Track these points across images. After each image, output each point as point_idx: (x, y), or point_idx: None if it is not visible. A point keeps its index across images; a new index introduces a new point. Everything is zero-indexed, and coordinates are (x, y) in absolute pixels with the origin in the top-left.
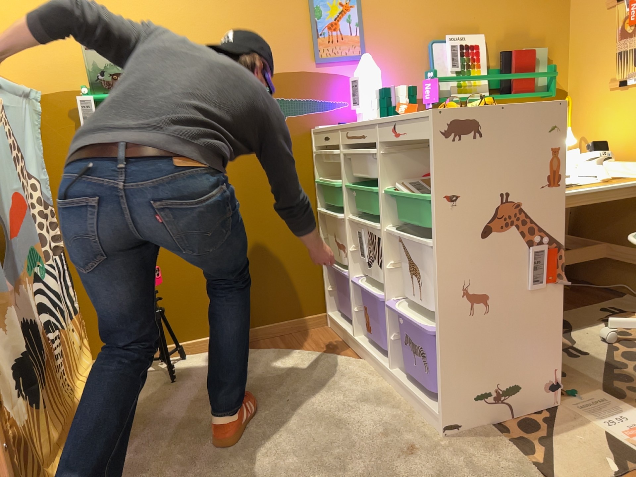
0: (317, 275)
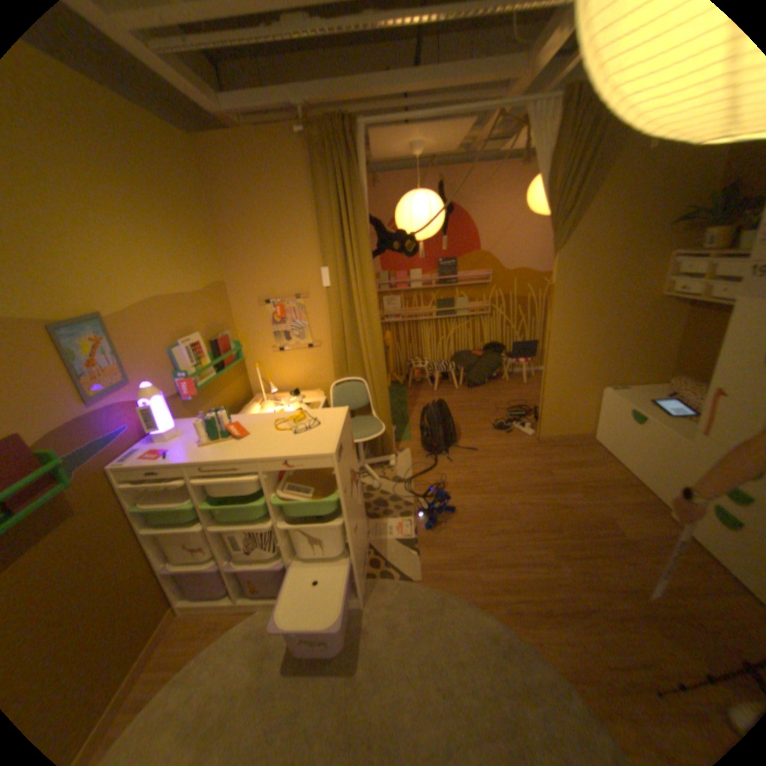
0: (153, 587)
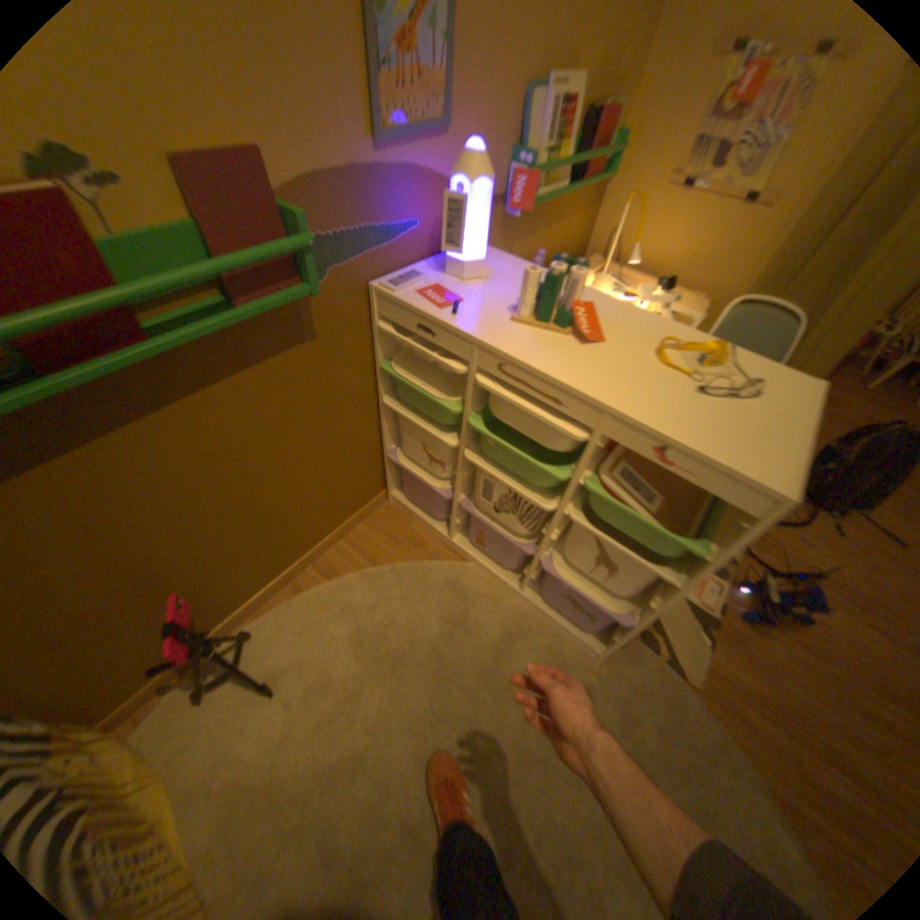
0: (376, 463)
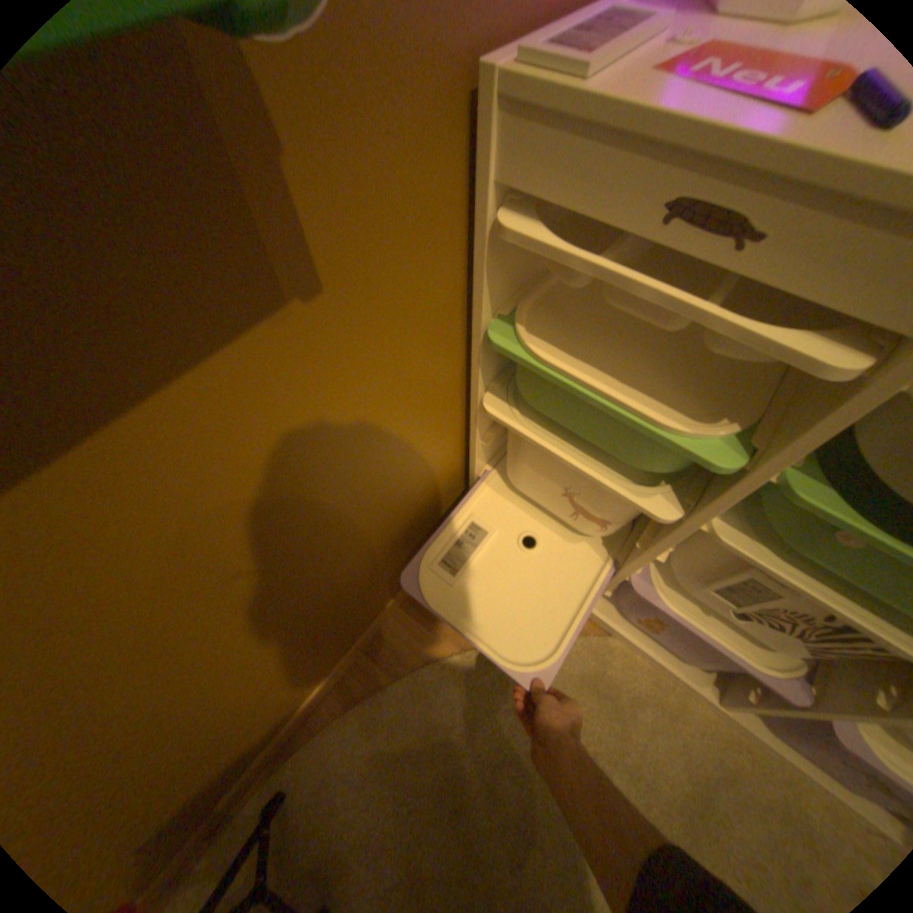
0: (456, 491)
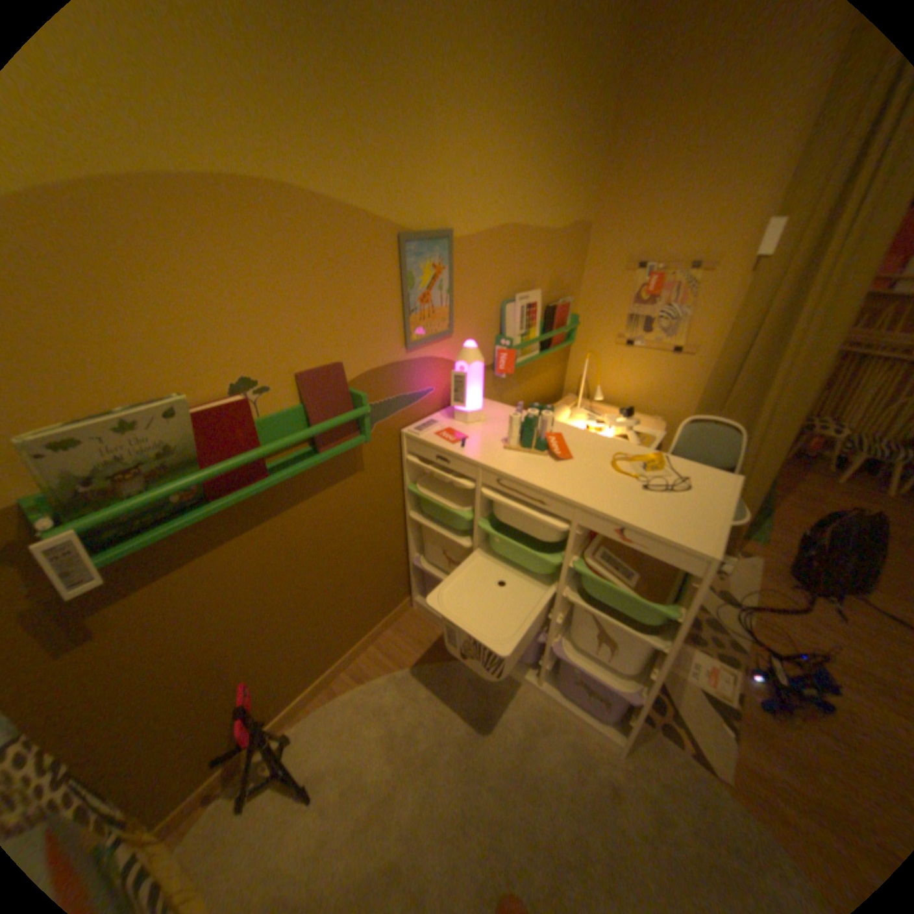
0: (403, 570)
